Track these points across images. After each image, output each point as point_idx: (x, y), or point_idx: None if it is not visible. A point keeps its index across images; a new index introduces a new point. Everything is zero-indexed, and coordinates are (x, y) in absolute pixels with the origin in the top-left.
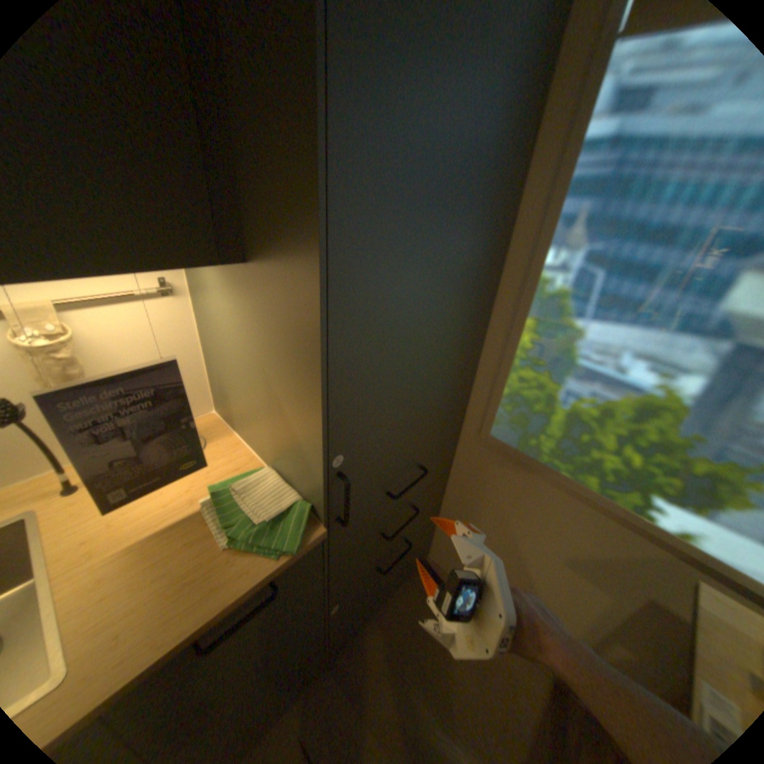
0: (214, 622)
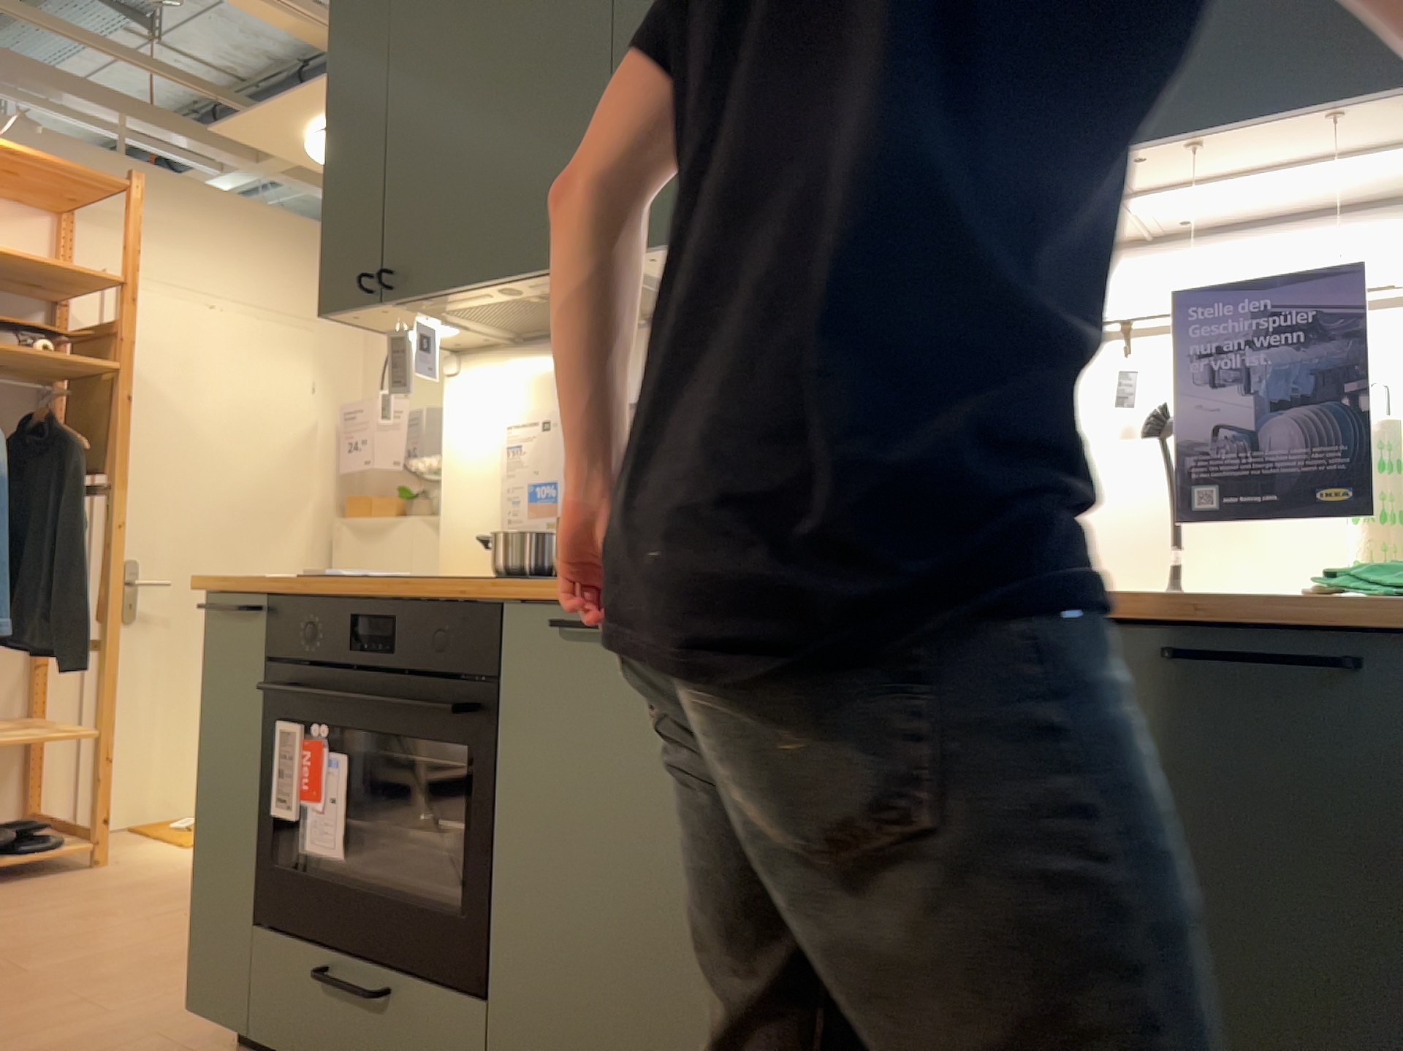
0: (1216, 612)
